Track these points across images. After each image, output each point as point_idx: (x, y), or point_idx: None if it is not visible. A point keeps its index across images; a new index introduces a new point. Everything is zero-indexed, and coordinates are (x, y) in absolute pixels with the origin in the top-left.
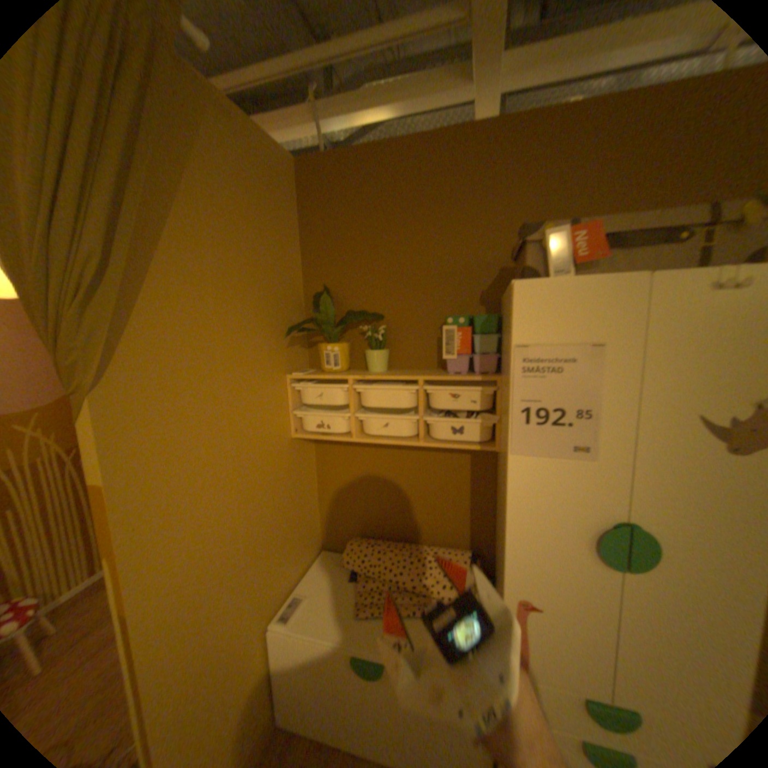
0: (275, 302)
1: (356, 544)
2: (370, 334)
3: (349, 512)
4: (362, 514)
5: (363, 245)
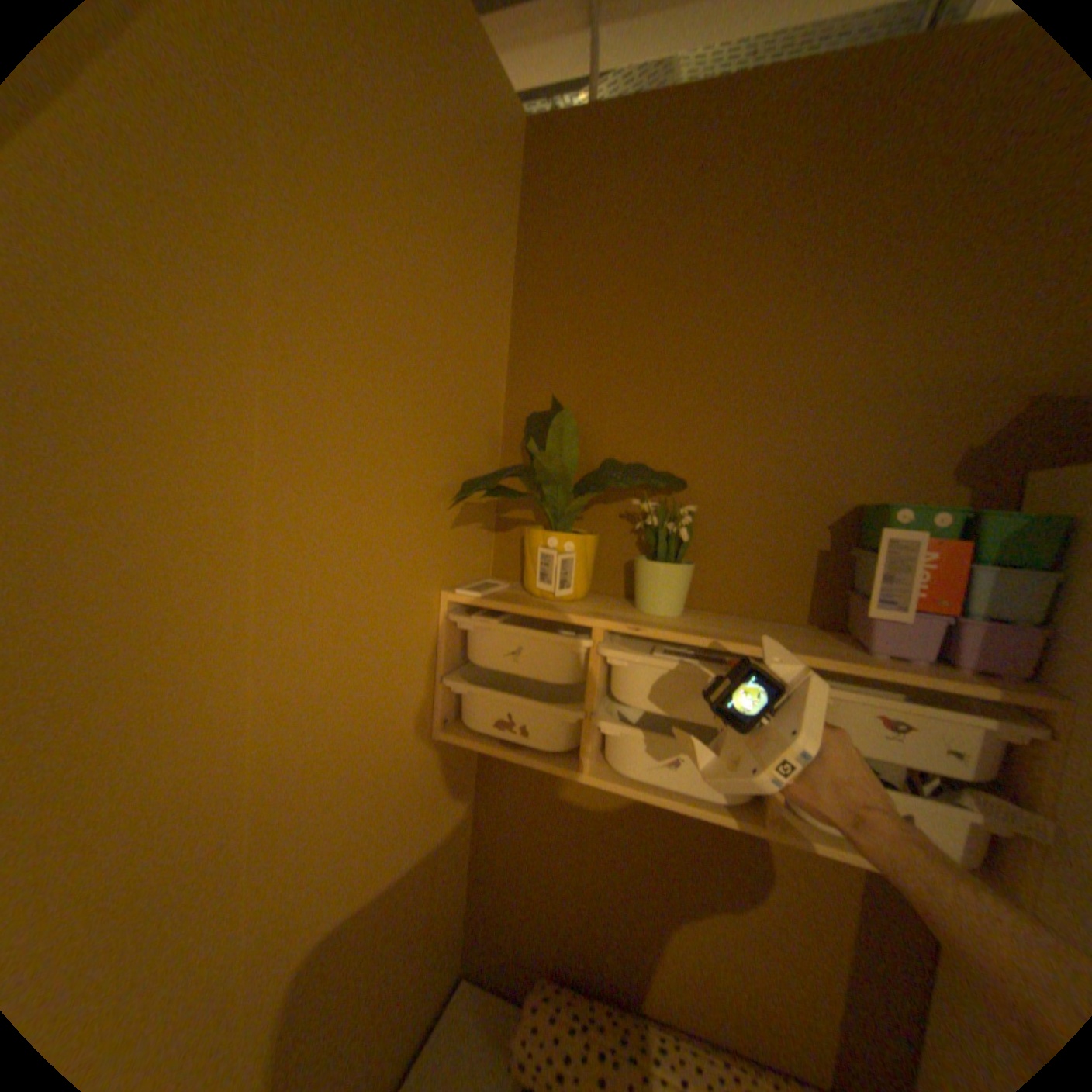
0: (442, 415)
1: (546, 1011)
2: (655, 519)
3: (535, 910)
4: (563, 922)
5: (659, 315)
